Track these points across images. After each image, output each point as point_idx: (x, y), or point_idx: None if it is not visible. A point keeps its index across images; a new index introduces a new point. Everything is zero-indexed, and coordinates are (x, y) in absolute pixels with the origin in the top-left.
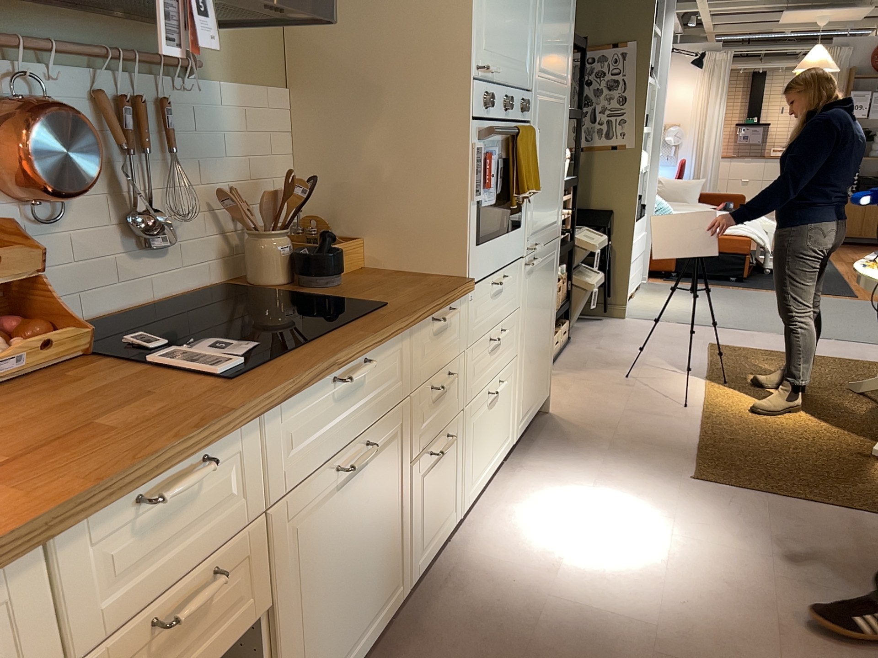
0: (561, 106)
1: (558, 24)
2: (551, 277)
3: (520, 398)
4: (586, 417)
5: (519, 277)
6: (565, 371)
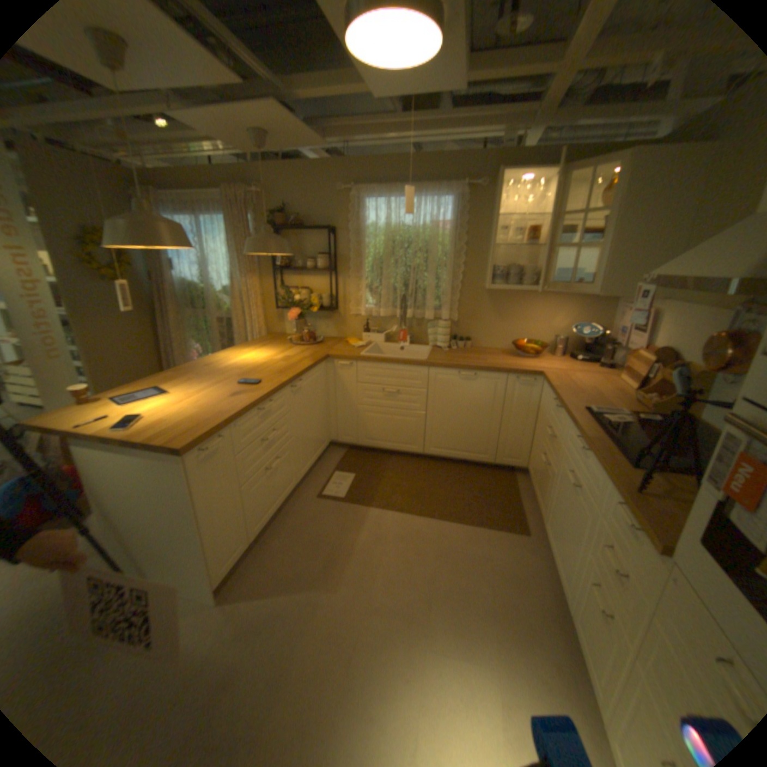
0: None
1: None
2: None
3: None
4: None
5: None
6: None
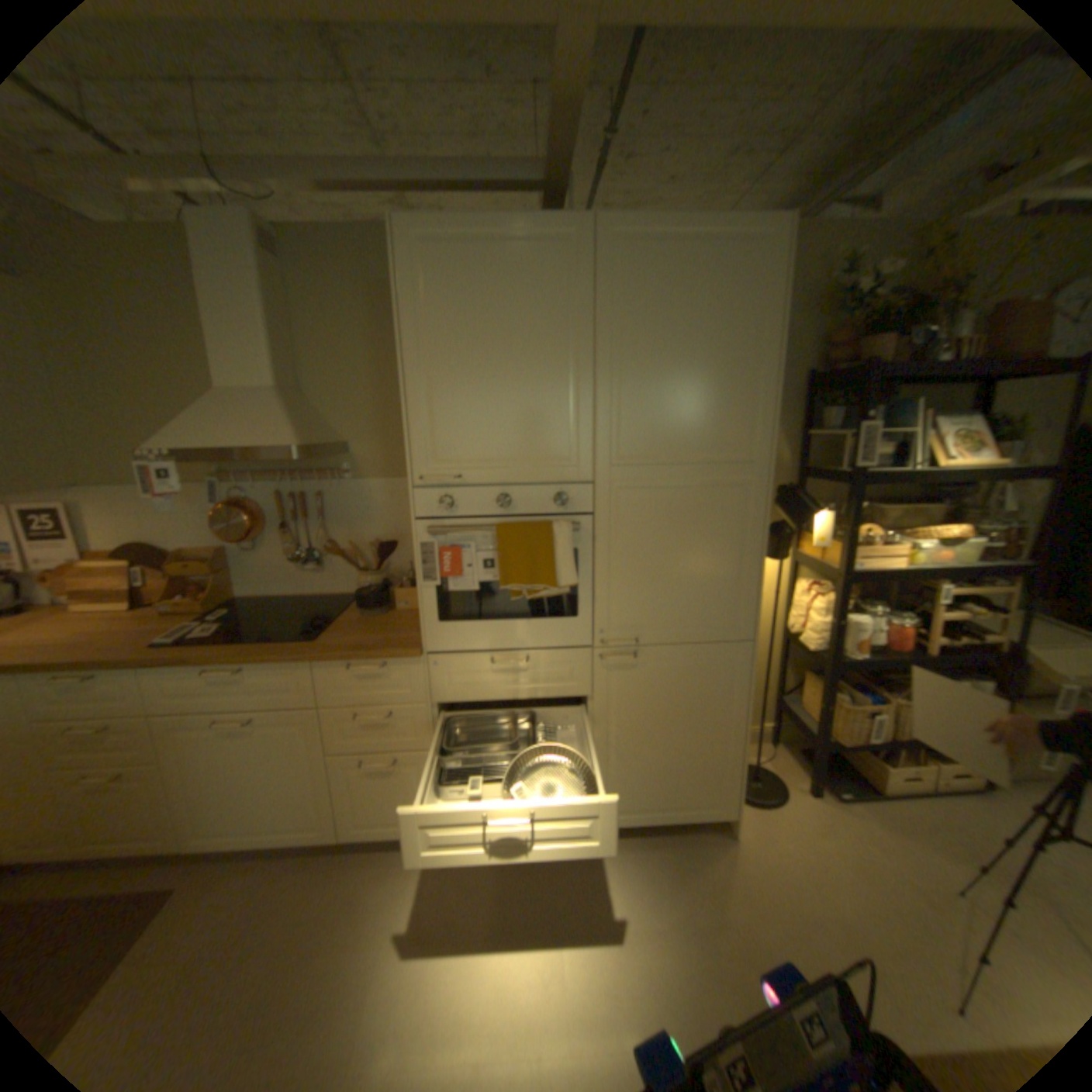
0: (733, 484)
1: (693, 392)
2: (719, 684)
3: (610, 791)
4: (766, 883)
5: (583, 665)
6: (876, 821)
